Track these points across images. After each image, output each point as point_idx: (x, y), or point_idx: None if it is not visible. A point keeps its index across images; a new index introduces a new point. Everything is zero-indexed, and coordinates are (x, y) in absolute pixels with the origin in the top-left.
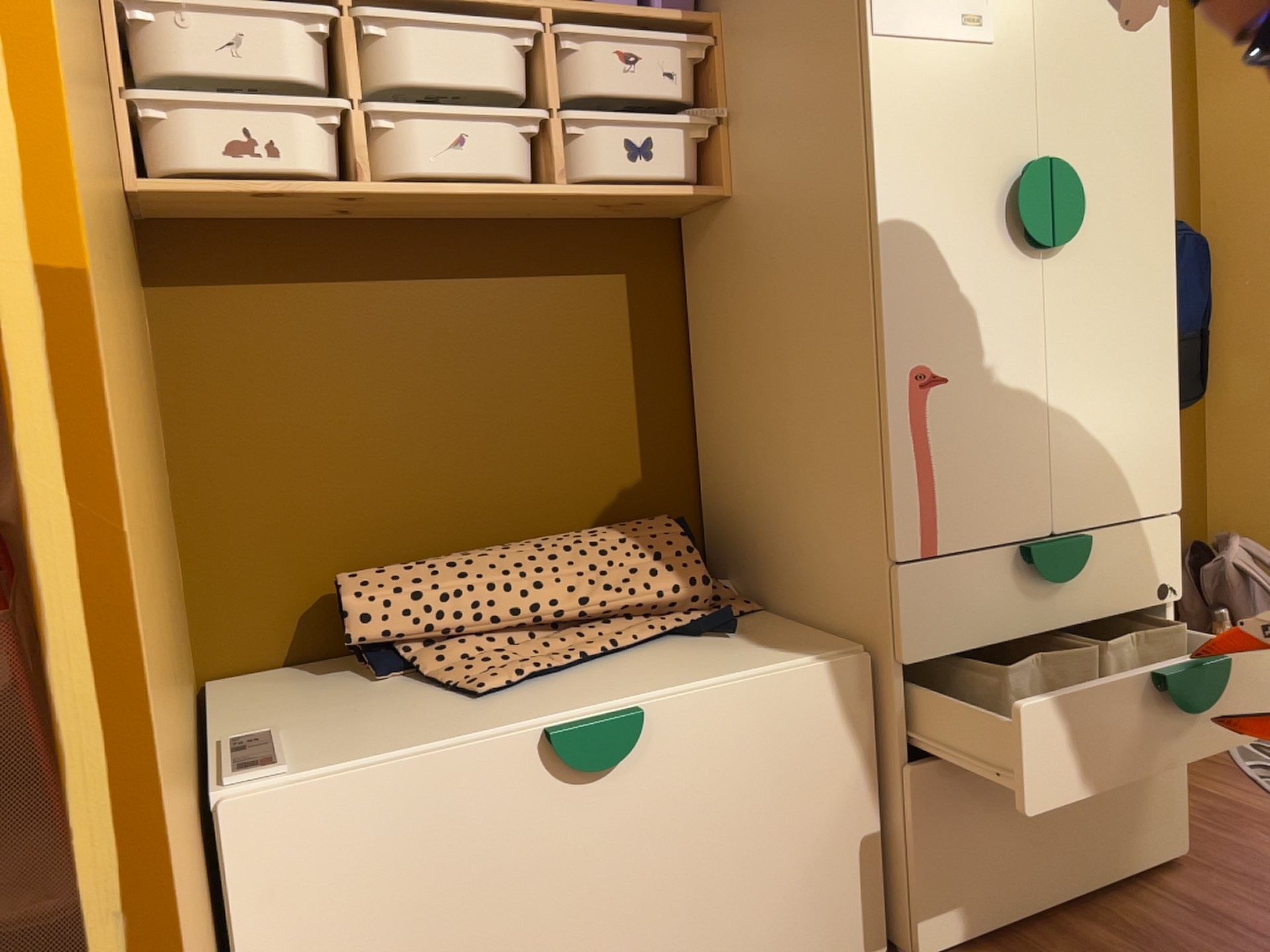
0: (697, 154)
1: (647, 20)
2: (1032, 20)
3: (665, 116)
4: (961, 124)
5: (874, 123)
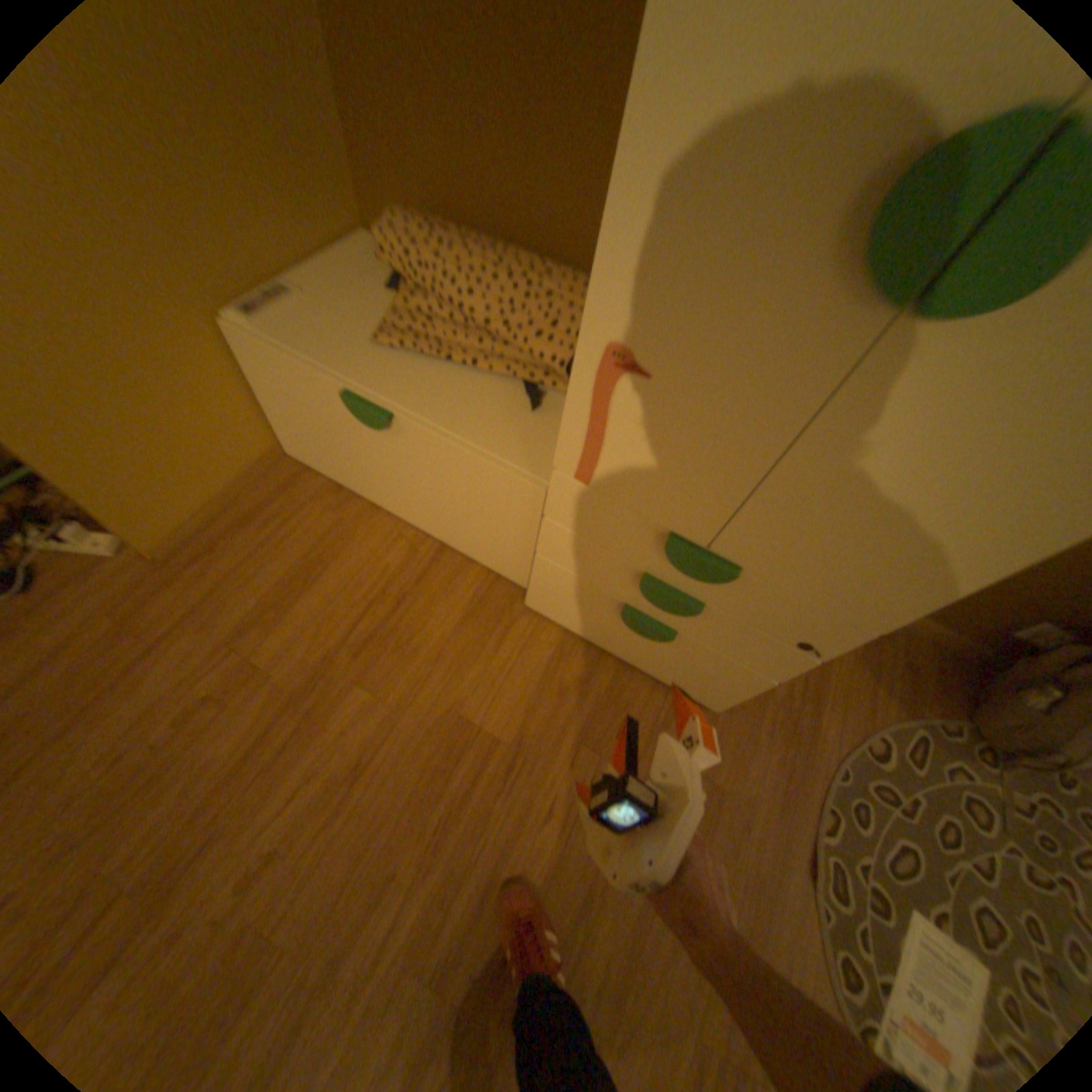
0: None
1: None
2: None
3: None
4: None
5: None
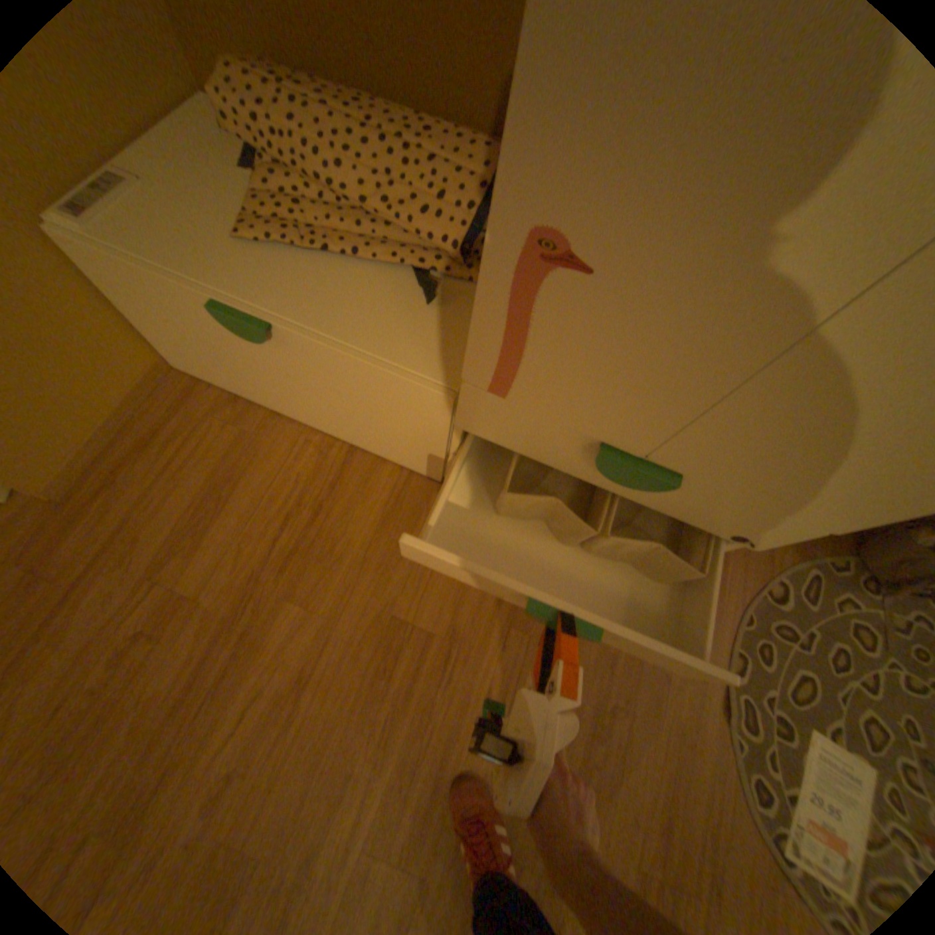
0: None
1: None
2: None
3: None
4: None
5: None
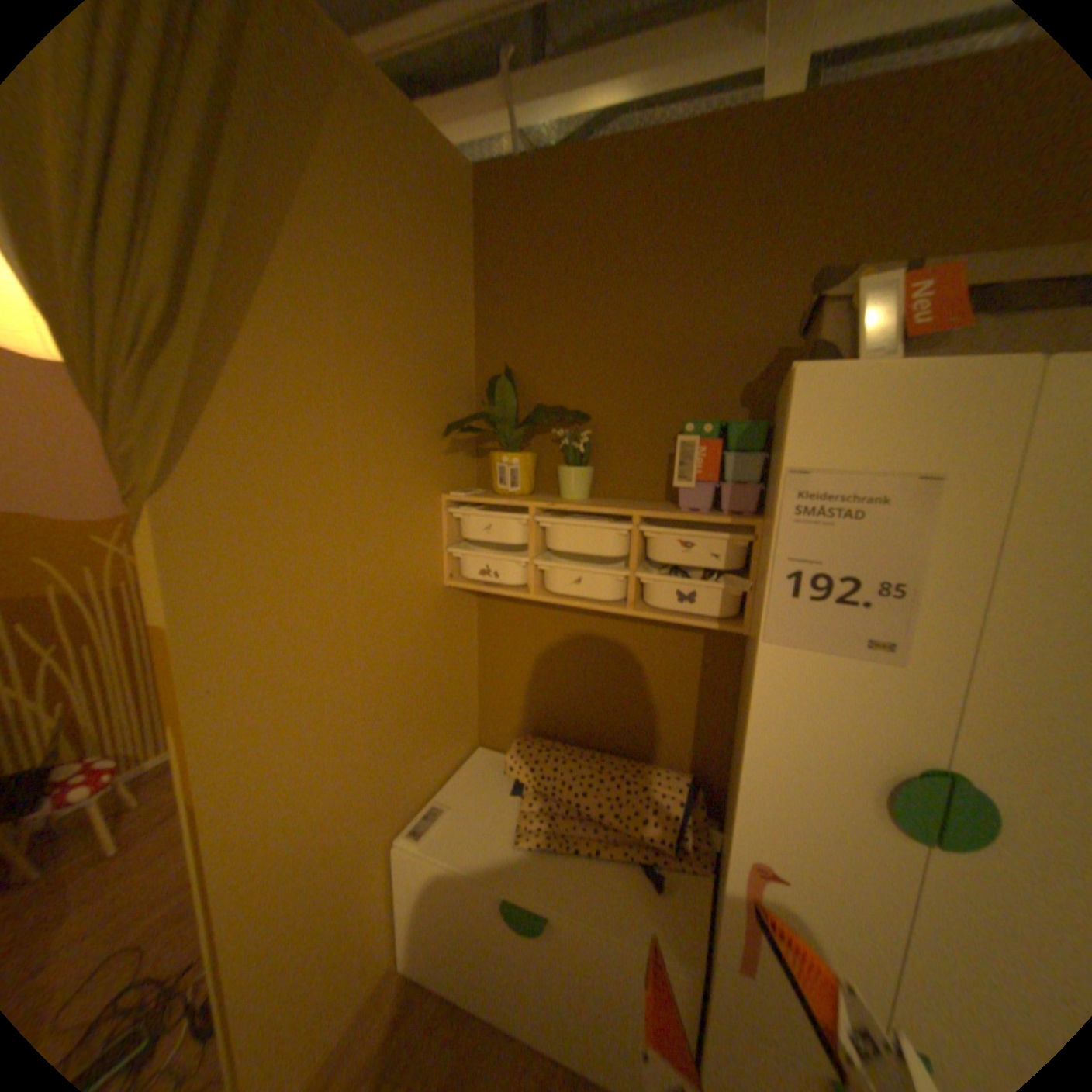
0: (731, 602)
1: (708, 519)
2: (975, 654)
3: (702, 583)
4: (849, 720)
5: (755, 698)
